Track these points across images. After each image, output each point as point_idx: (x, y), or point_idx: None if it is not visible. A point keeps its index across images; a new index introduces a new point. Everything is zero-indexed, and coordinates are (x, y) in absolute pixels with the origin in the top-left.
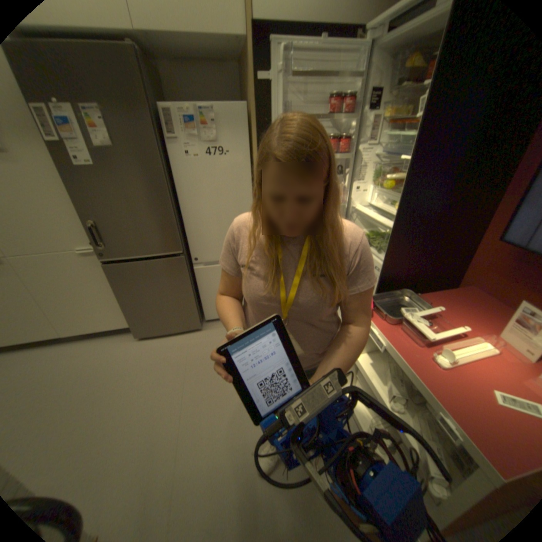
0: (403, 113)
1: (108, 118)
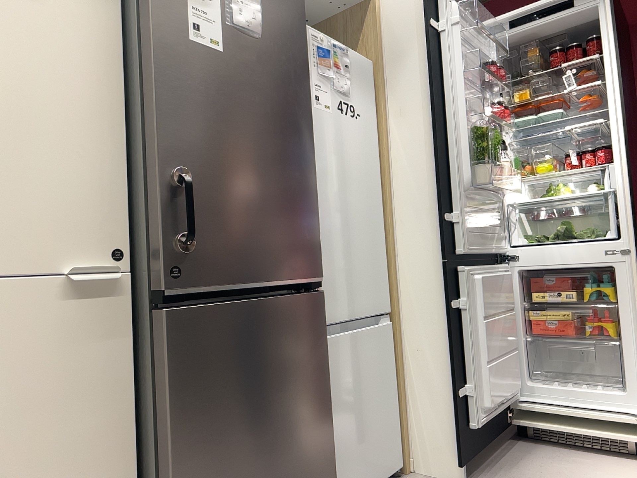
0: (515, 106)
1: None
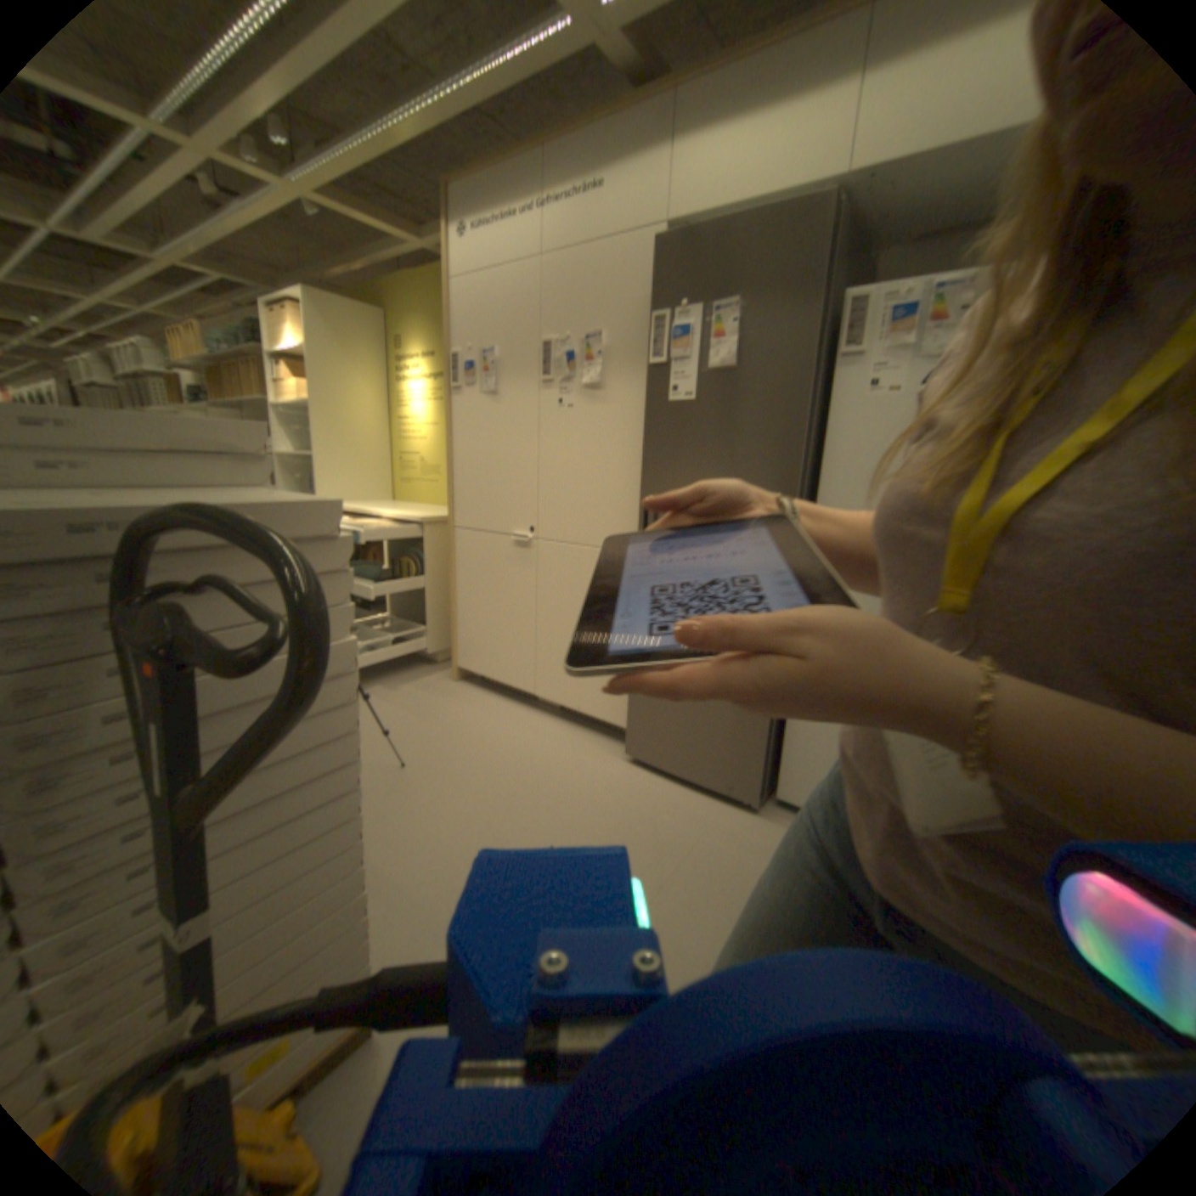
0: None
1: (747, 318)
